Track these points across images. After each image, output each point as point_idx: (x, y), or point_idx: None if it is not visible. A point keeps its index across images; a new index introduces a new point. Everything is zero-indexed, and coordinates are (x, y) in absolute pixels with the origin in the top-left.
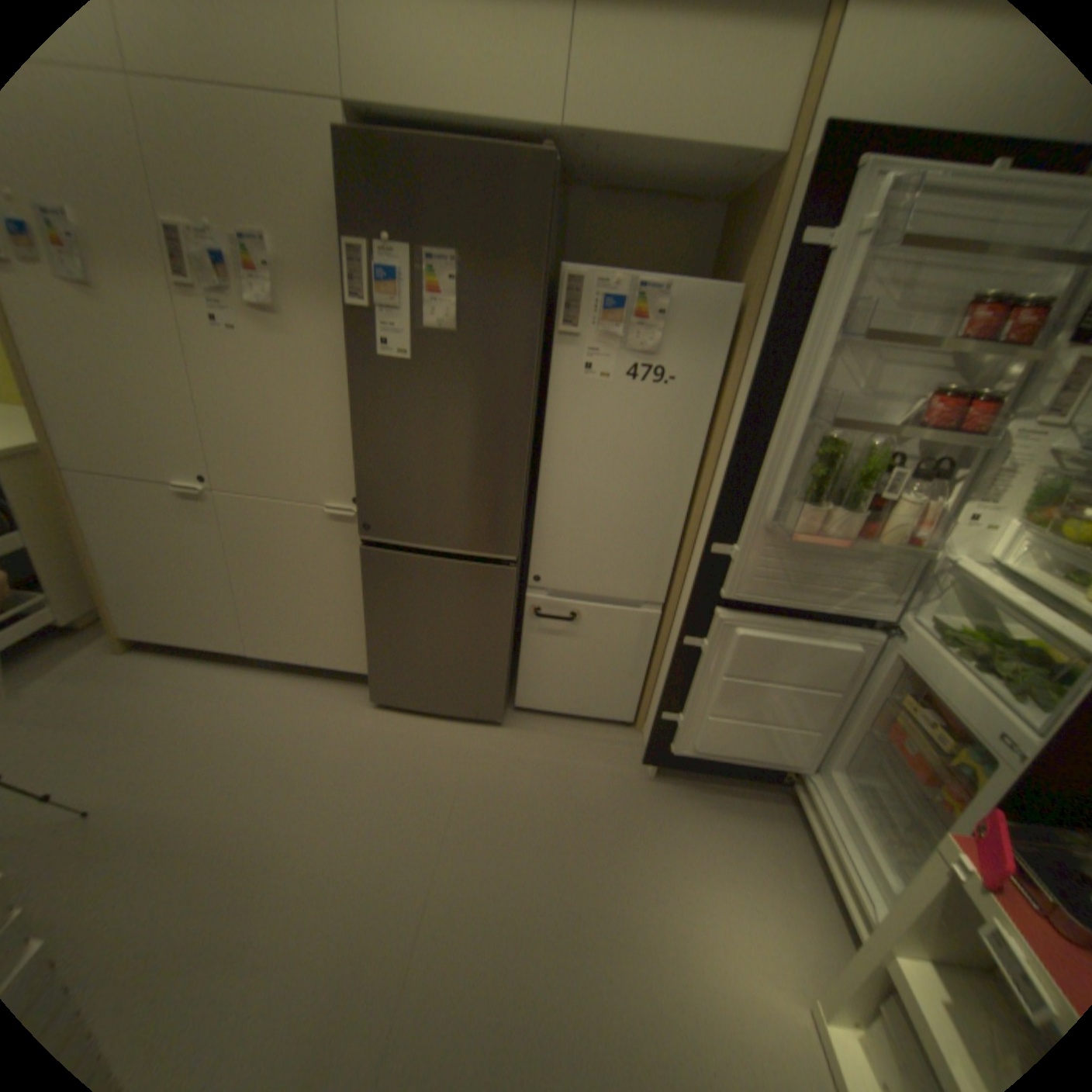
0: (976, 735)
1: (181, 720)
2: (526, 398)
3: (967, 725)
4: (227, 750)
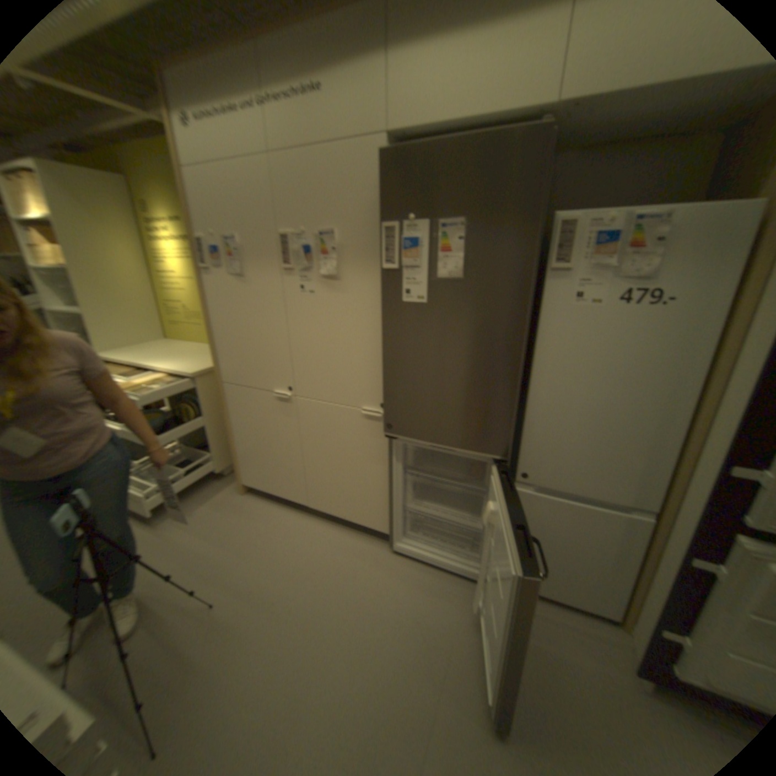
0: None
1: (266, 547)
2: (519, 325)
3: None
4: (290, 576)
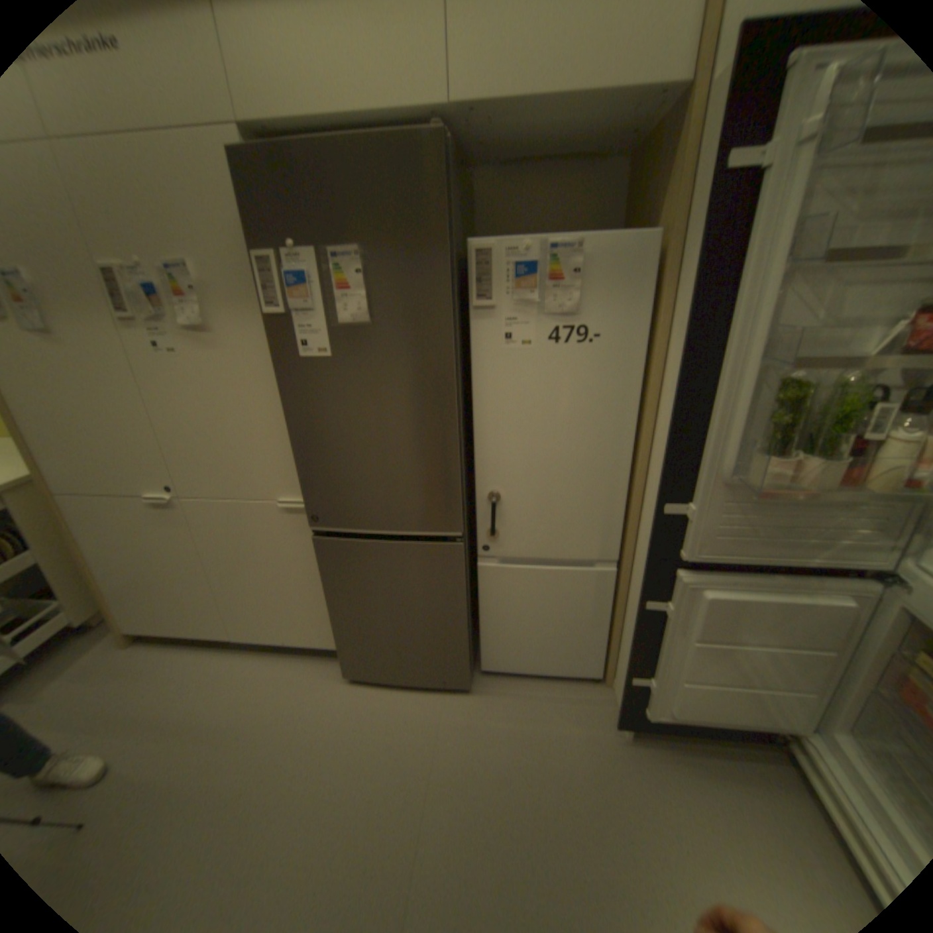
0: None
1: (172, 712)
2: (448, 377)
3: None
4: (211, 741)
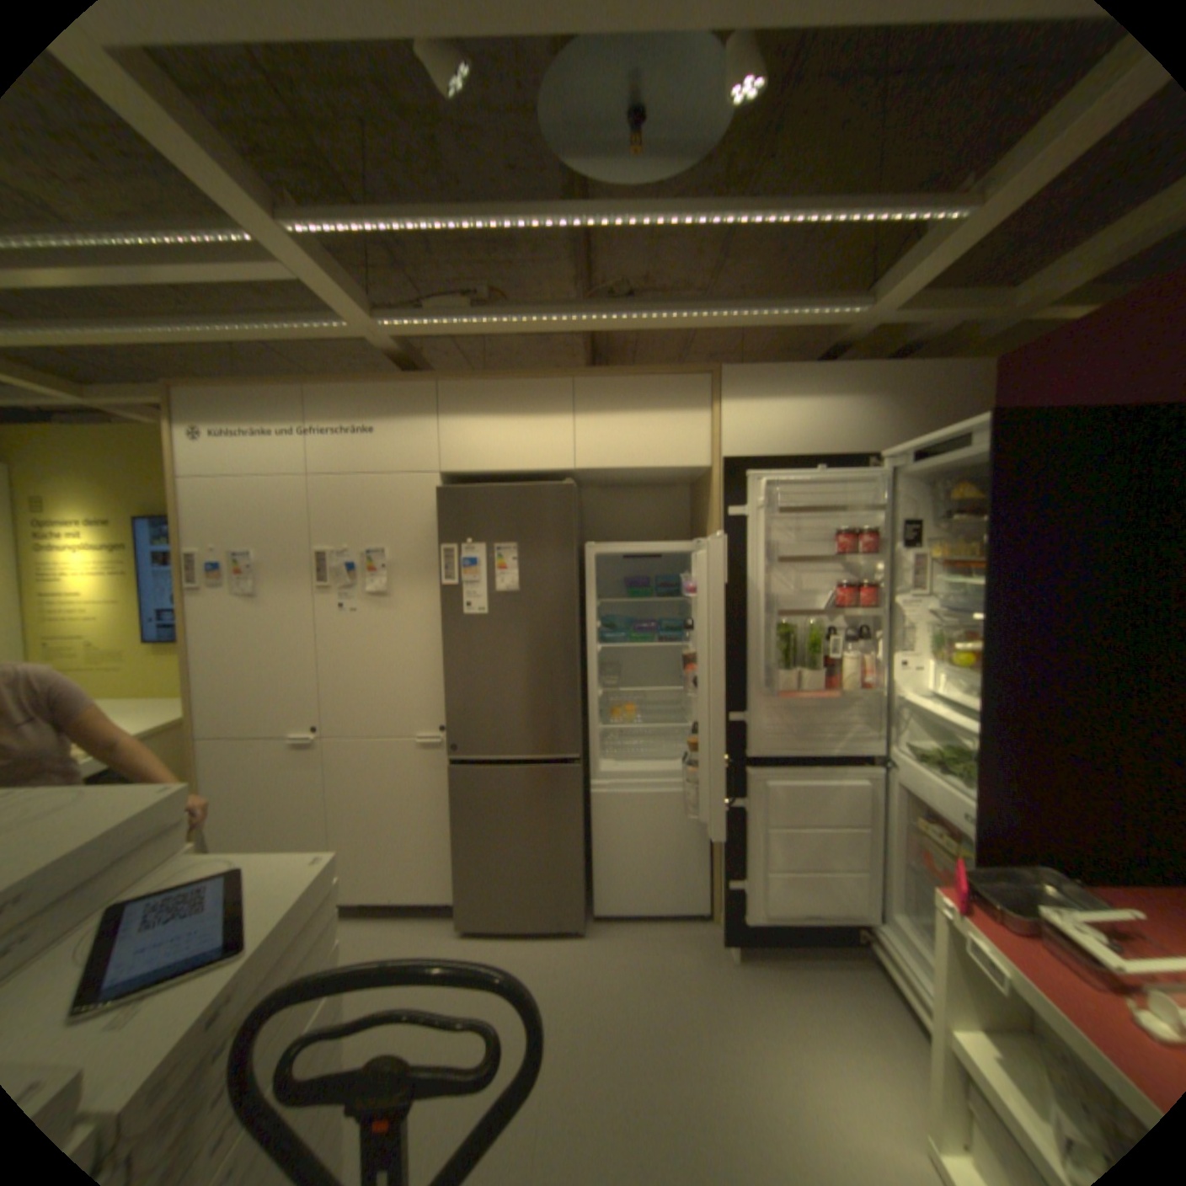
0: (955, 827)
1: None
2: (571, 628)
3: (948, 822)
4: None
